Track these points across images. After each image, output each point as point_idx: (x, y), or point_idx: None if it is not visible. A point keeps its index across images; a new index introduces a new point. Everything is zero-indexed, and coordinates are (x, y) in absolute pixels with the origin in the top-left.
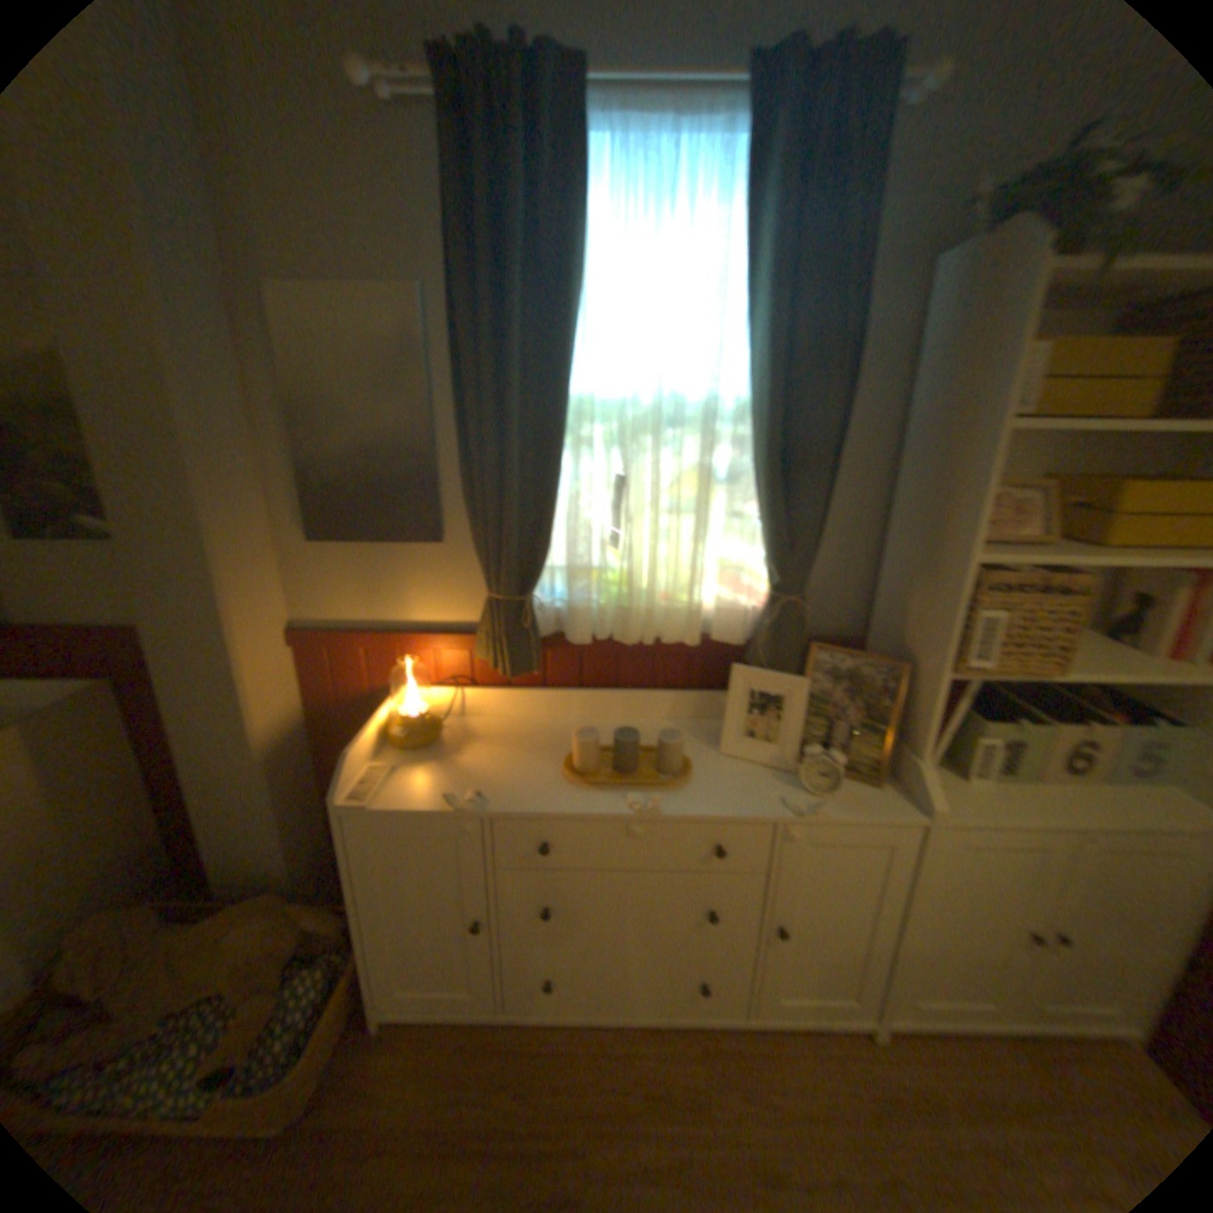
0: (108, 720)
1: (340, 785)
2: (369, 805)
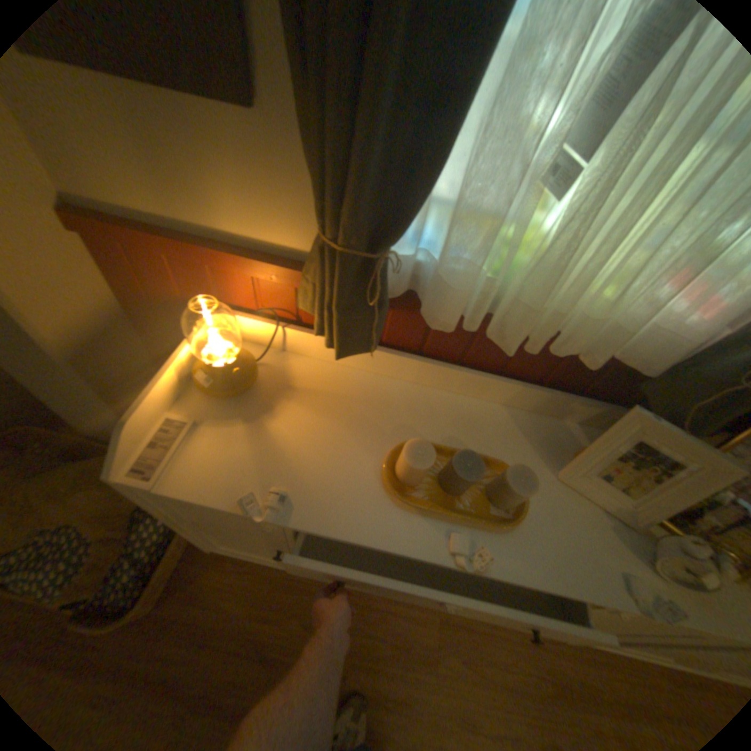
0: None
1: (120, 455)
2: (155, 486)
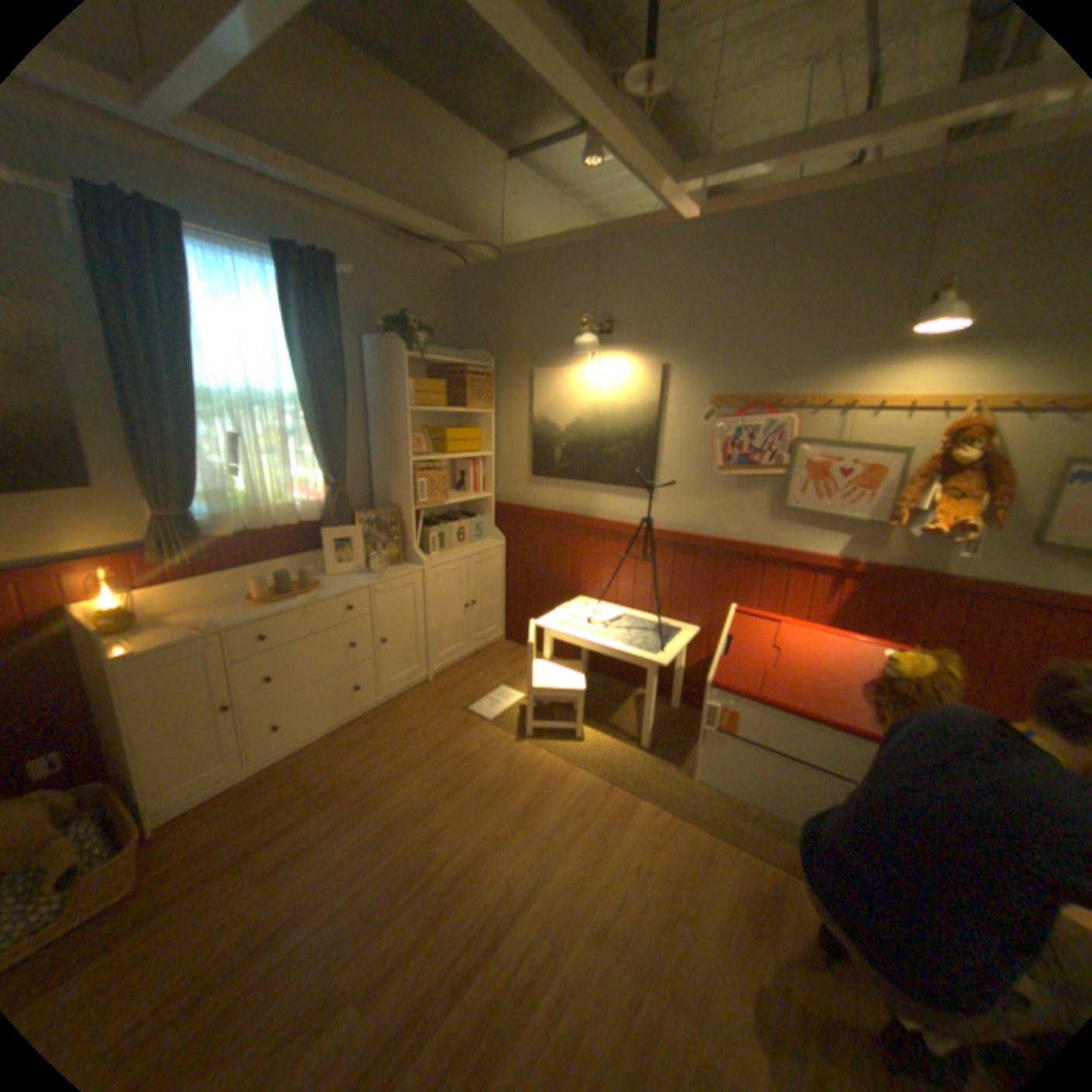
0: None
1: (97, 650)
2: (132, 652)
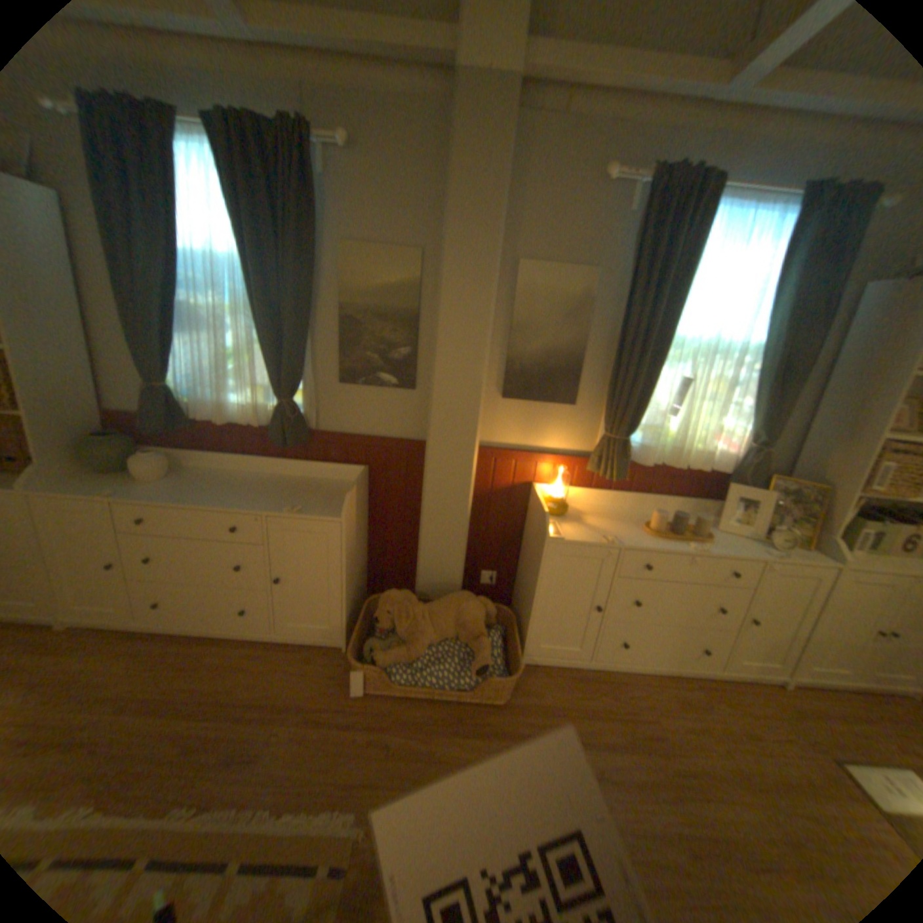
0: (365, 489)
1: (545, 527)
2: (563, 537)
